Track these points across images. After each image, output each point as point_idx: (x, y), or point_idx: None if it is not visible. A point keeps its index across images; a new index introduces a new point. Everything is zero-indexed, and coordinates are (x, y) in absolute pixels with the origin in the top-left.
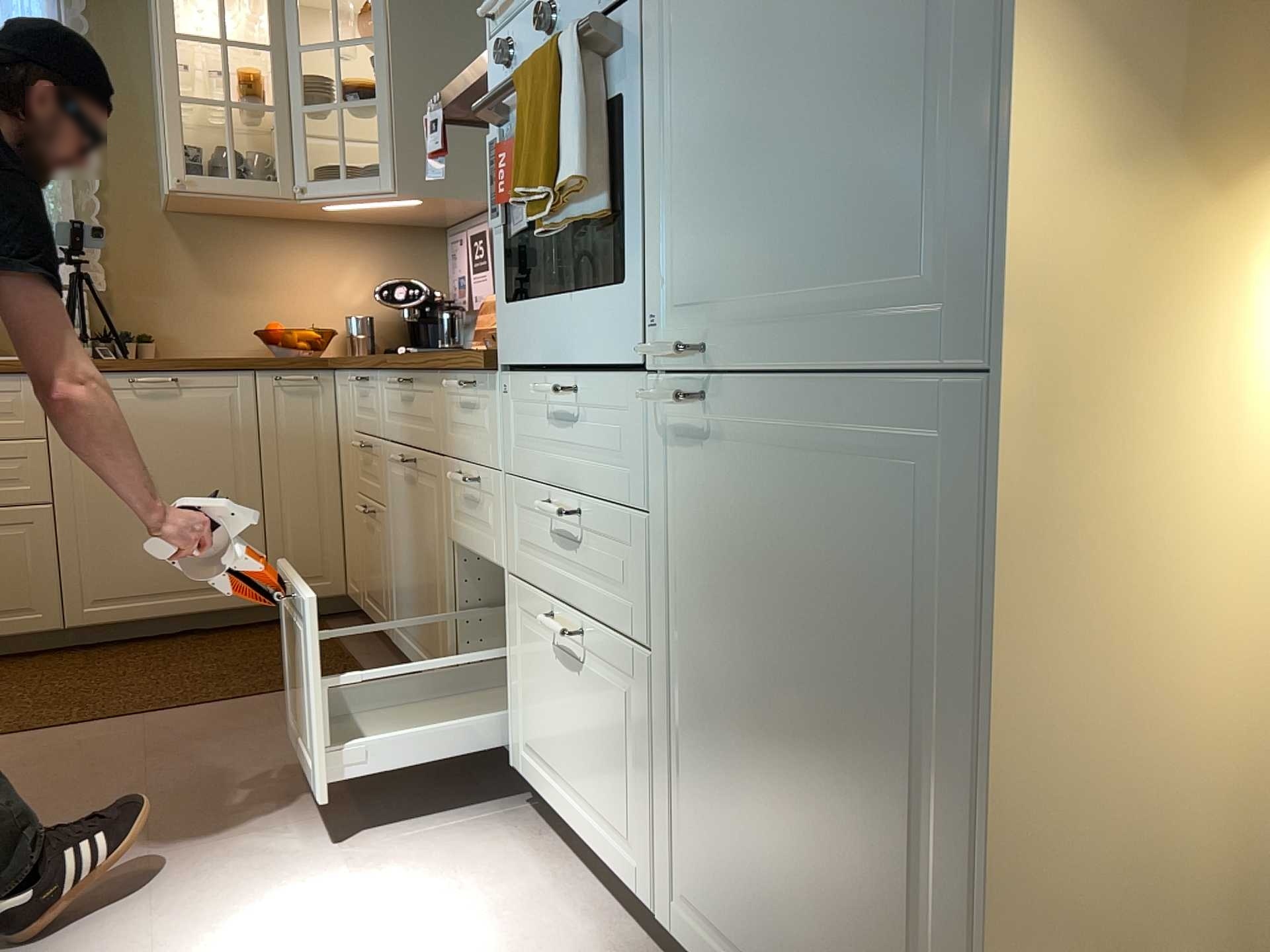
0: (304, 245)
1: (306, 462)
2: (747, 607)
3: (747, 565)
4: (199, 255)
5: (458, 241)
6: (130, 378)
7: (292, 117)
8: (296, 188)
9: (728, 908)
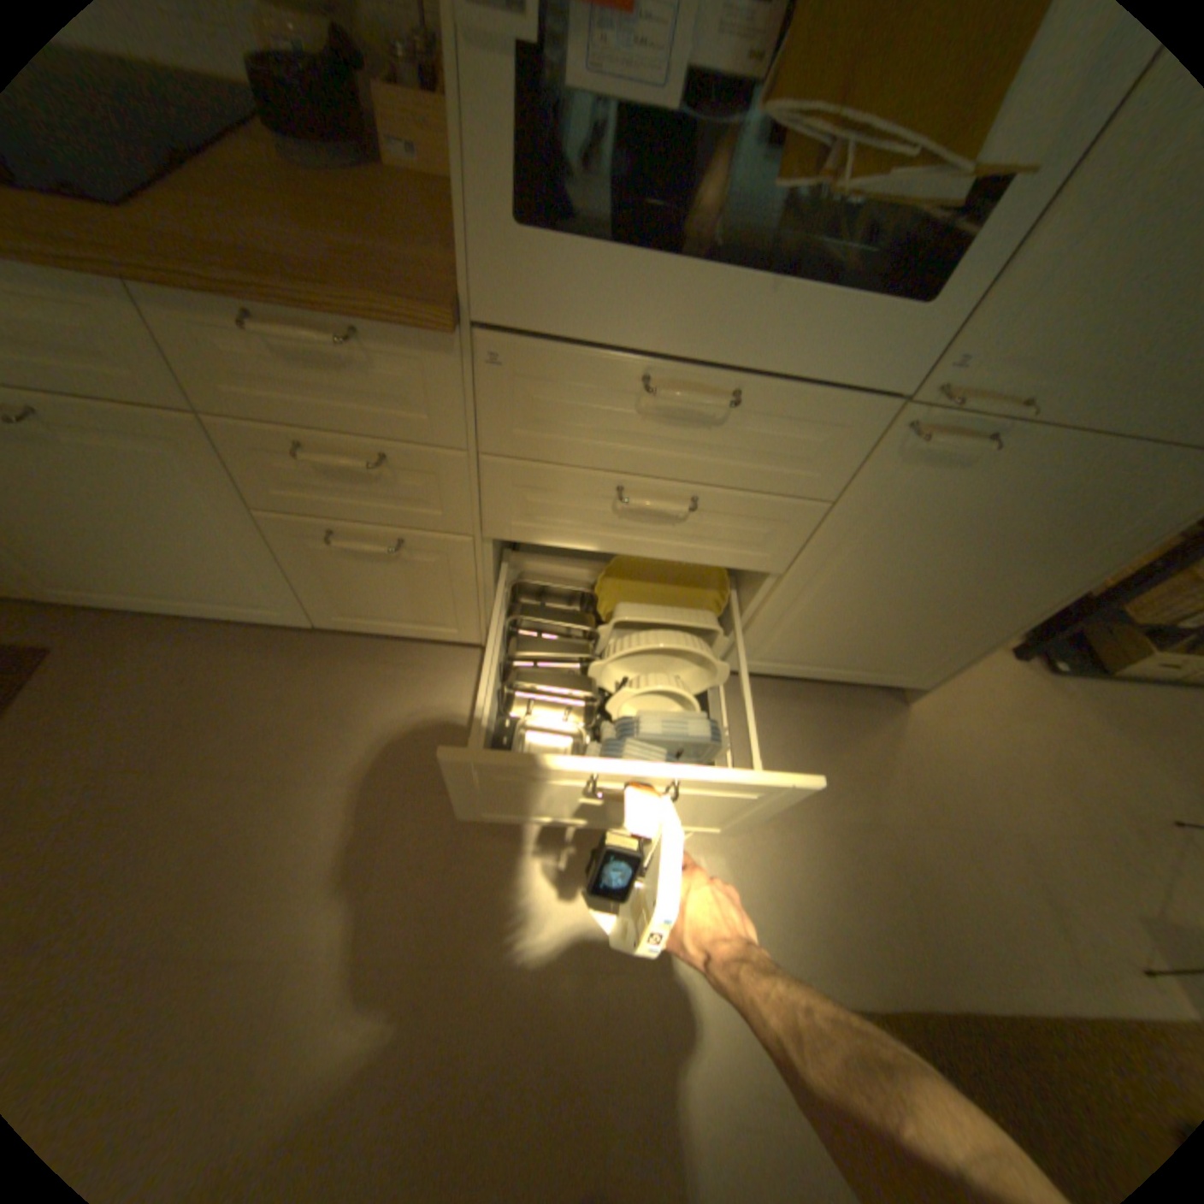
0: None
1: None
2: (929, 549)
3: (948, 530)
4: None
5: None
6: None
7: None
8: None
9: (805, 653)
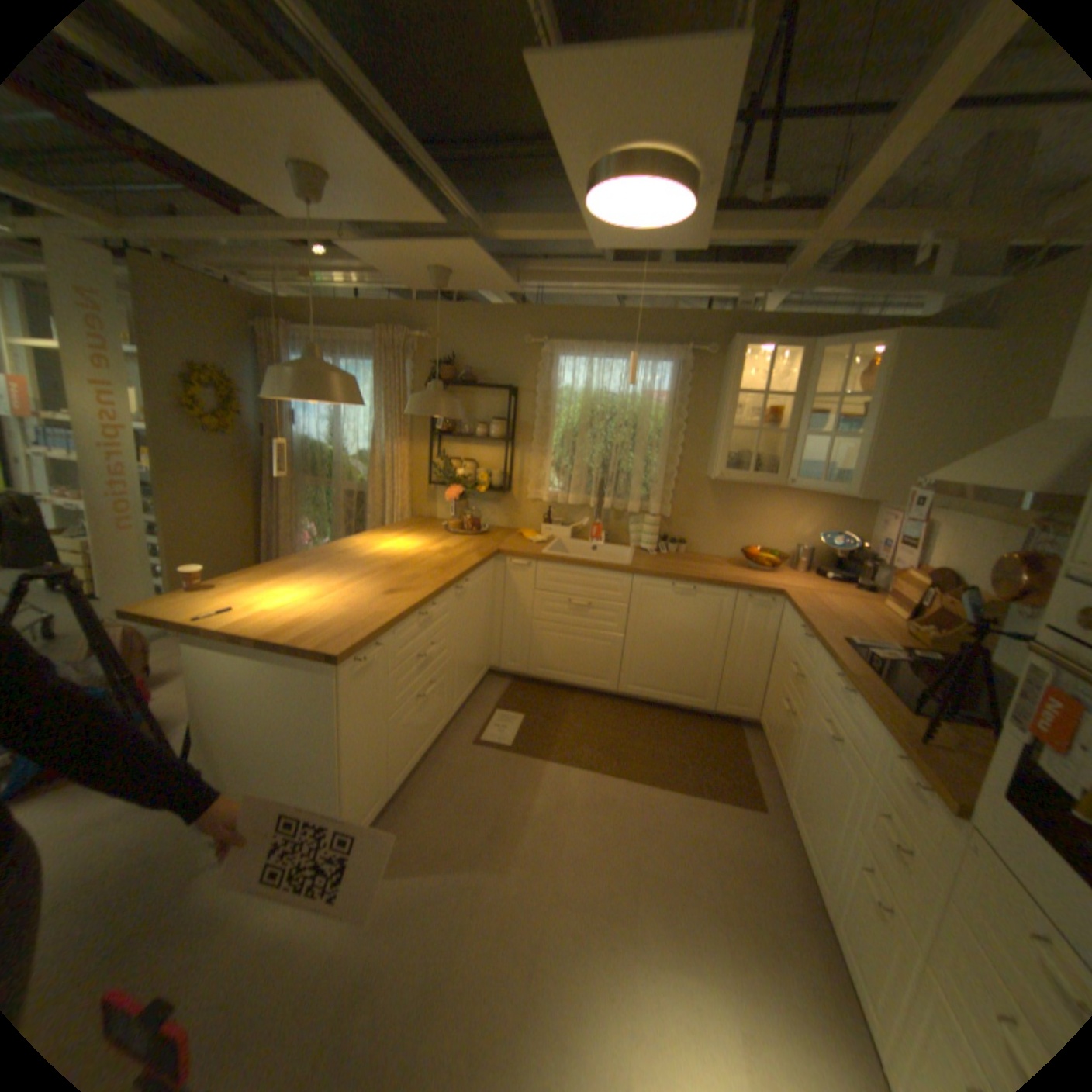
0: (780, 499)
1: (754, 645)
2: None
3: None
4: (719, 500)
5: (894, 517)
6: (672, 584)
7: (796, 436)
8: (787, 480)
9: None
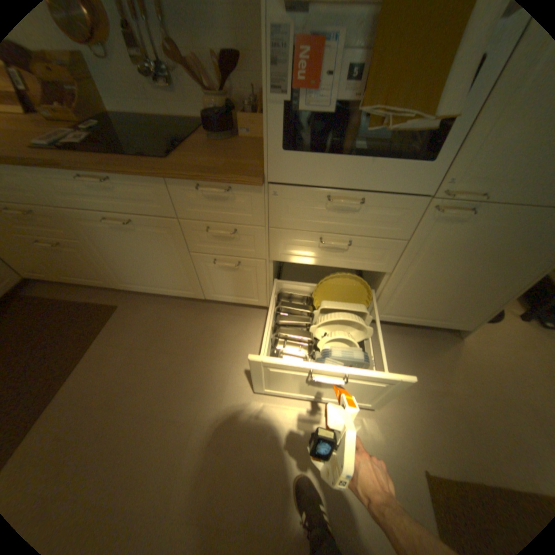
0: None
1: None
2: (455, 259)
3: (462, 250)
4: None
5: None
6: None
7: None
8: None
9: (406, 310)
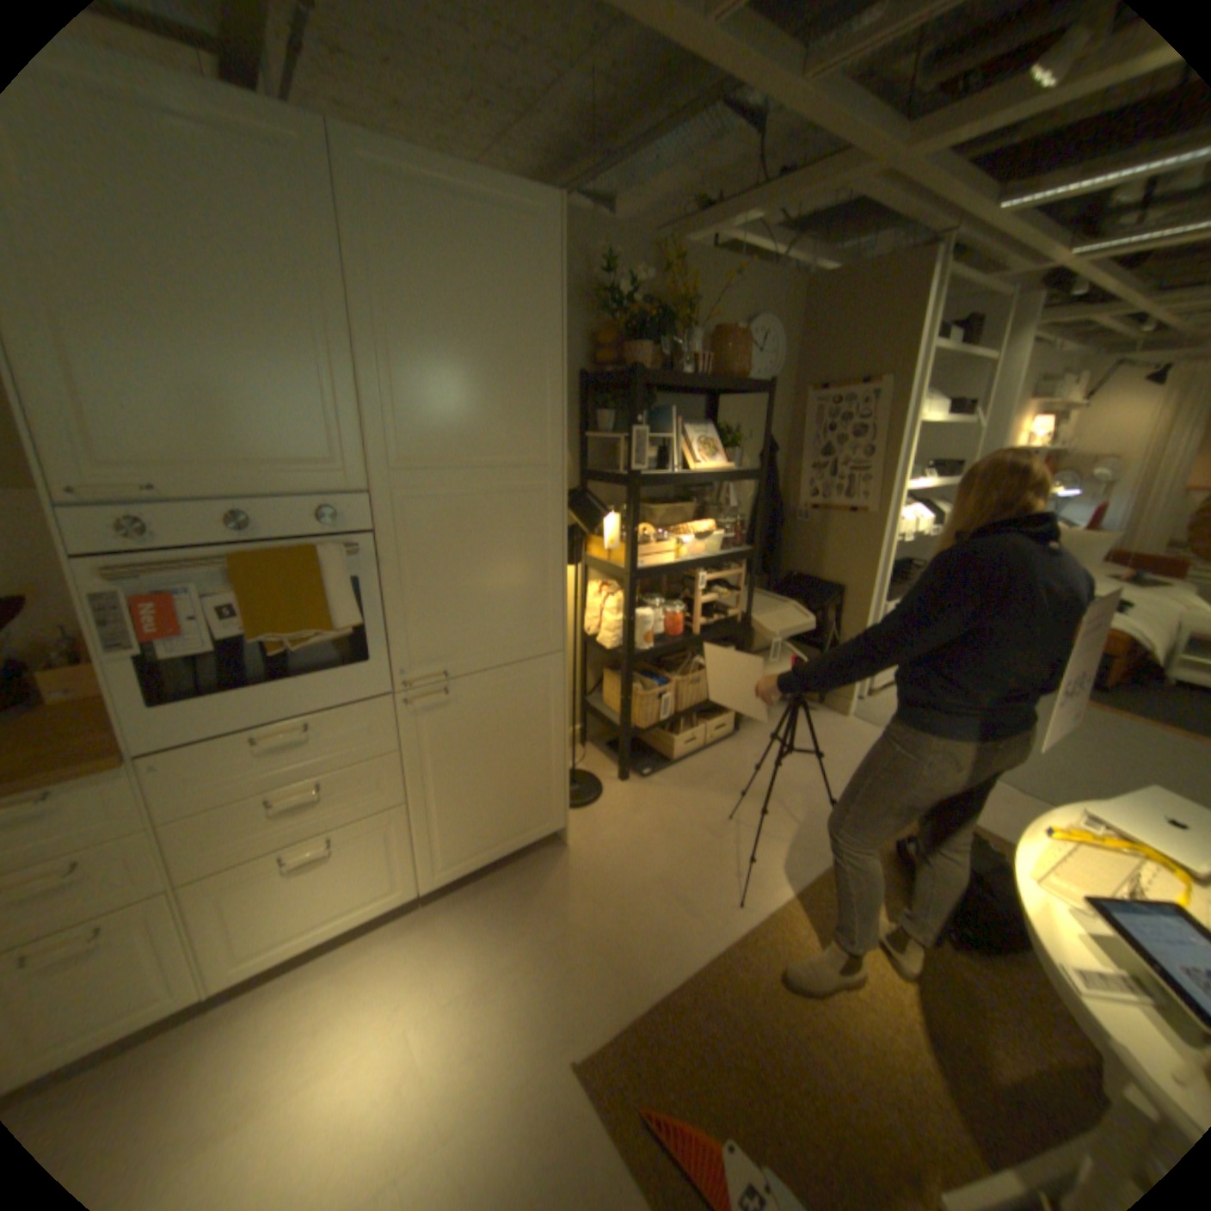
0: None
1: None
2: (468, 748)
3: (467, 735)
4: None
5: None
6: None
7: None
8: None
9: (463, 847)
